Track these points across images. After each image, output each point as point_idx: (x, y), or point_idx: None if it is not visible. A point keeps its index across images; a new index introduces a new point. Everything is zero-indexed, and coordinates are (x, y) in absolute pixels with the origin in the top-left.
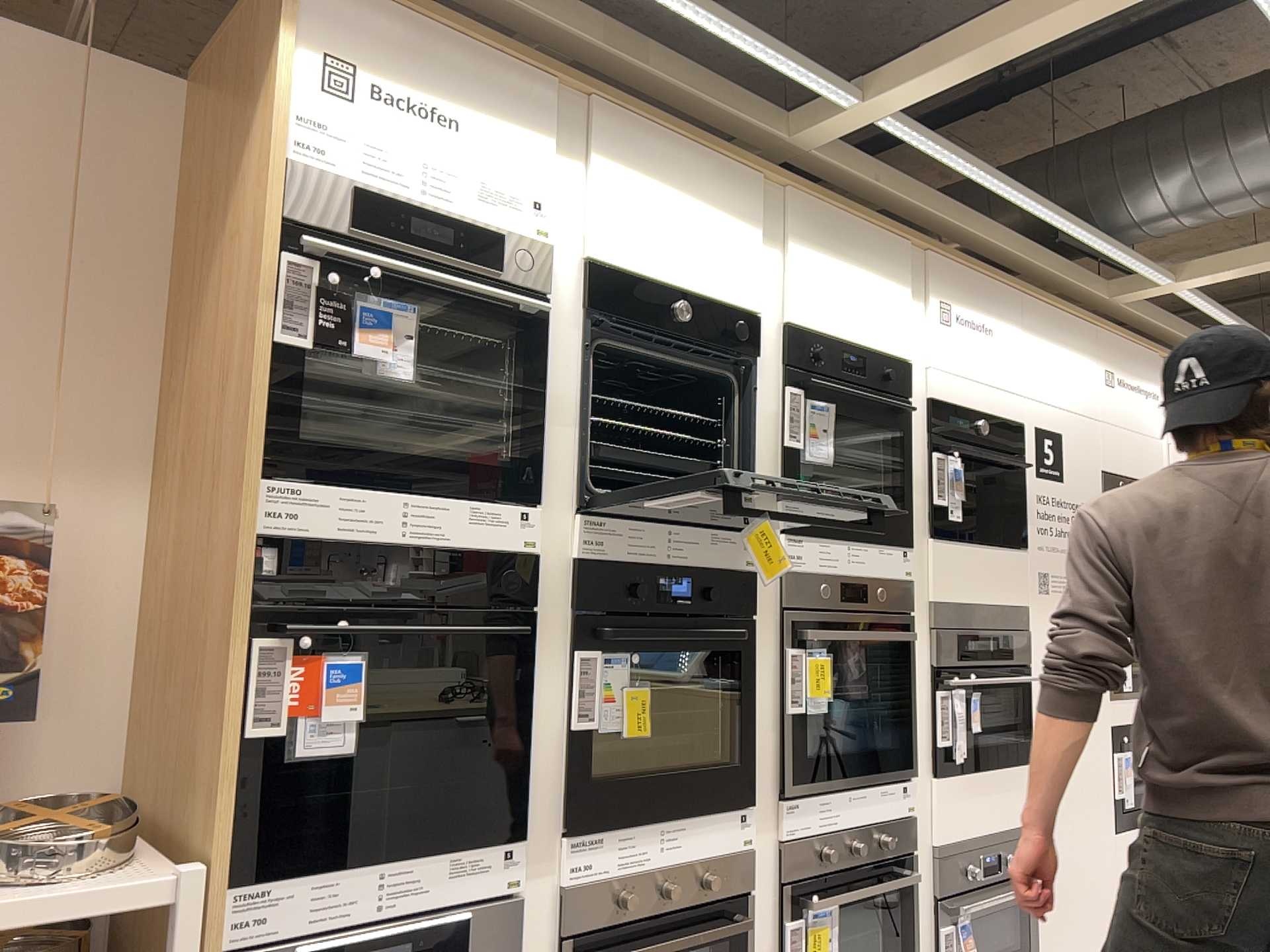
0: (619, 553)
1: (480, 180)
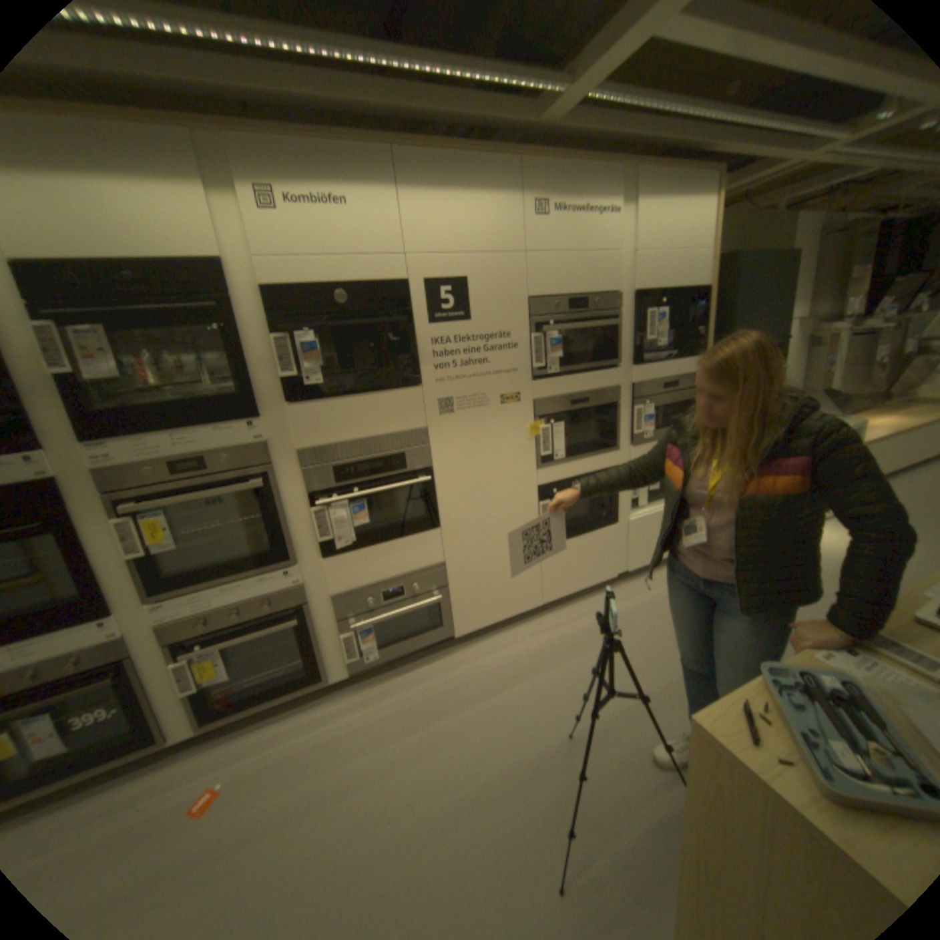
0: None
1: None
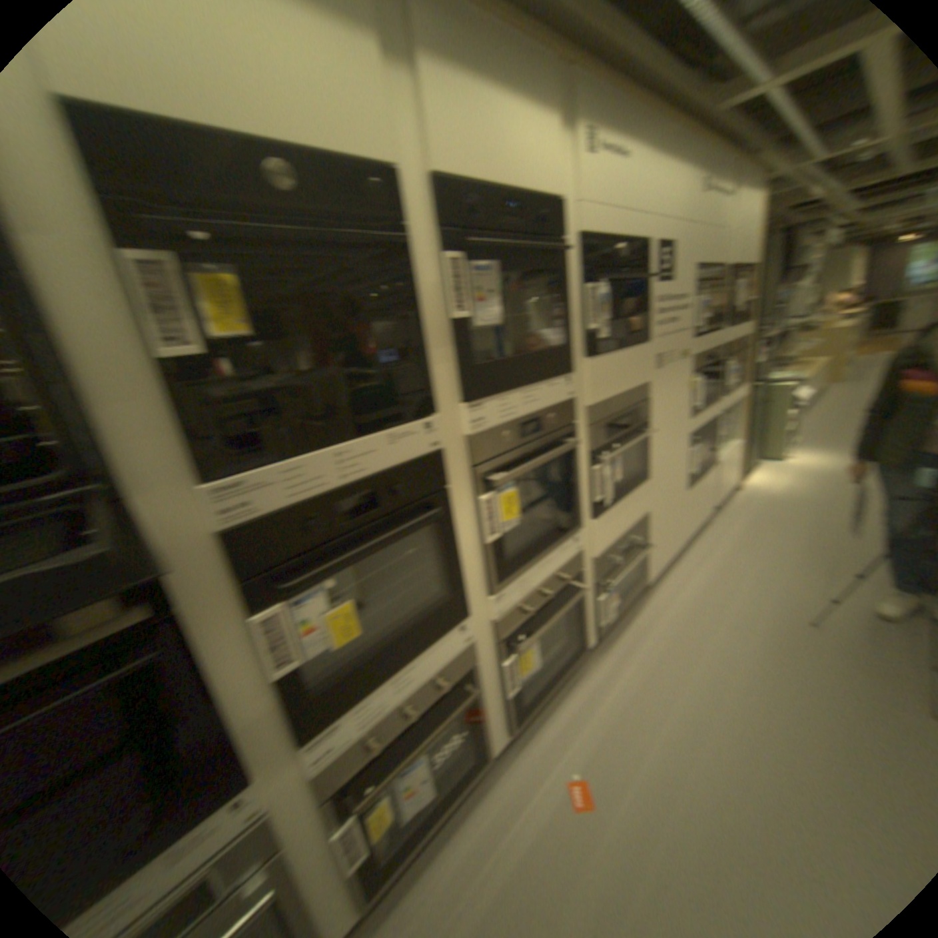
0: (282, 503)
1: None
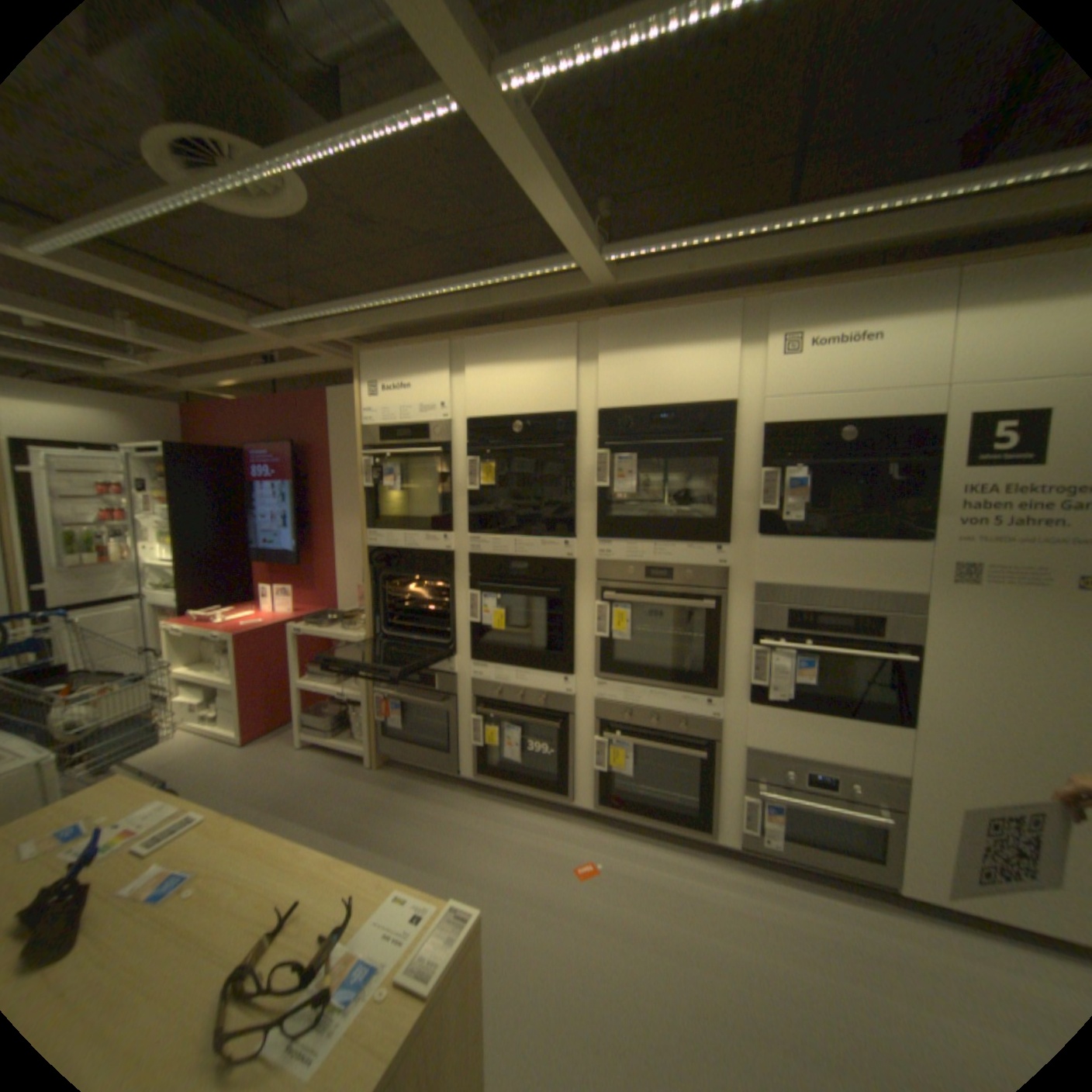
0: (487, 554)
1: (415, 402)
